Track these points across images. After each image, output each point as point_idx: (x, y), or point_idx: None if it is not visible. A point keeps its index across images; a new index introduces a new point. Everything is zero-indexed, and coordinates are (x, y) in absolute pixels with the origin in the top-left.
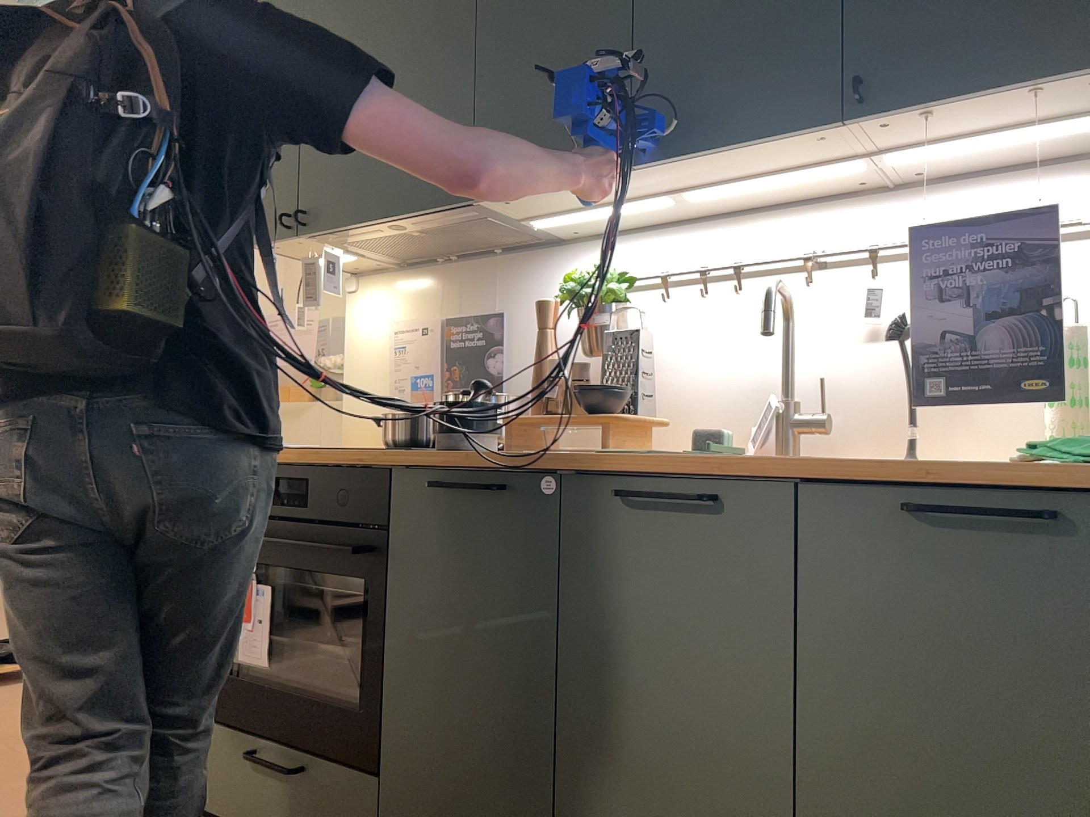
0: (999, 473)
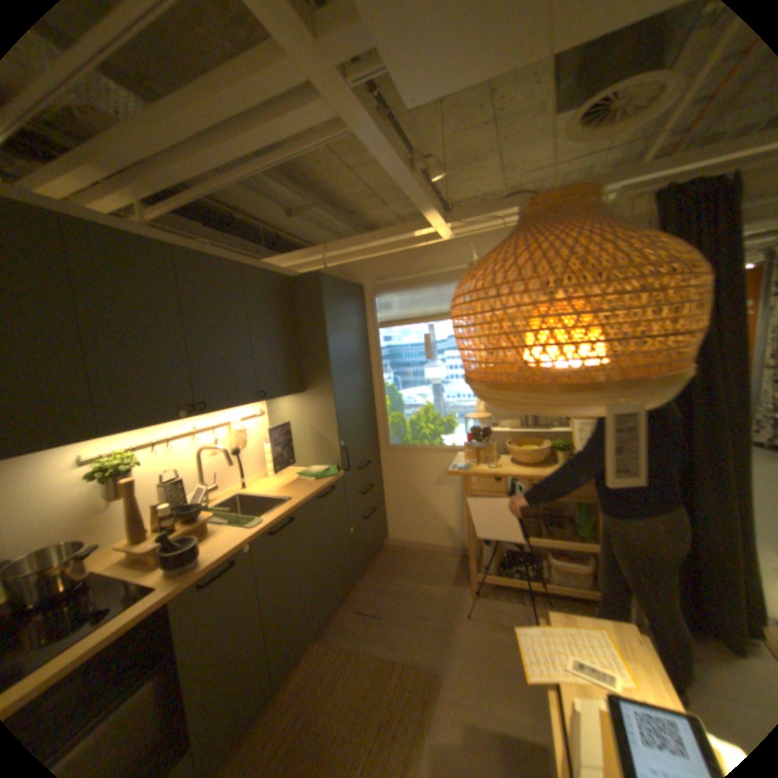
0: (323, 484)
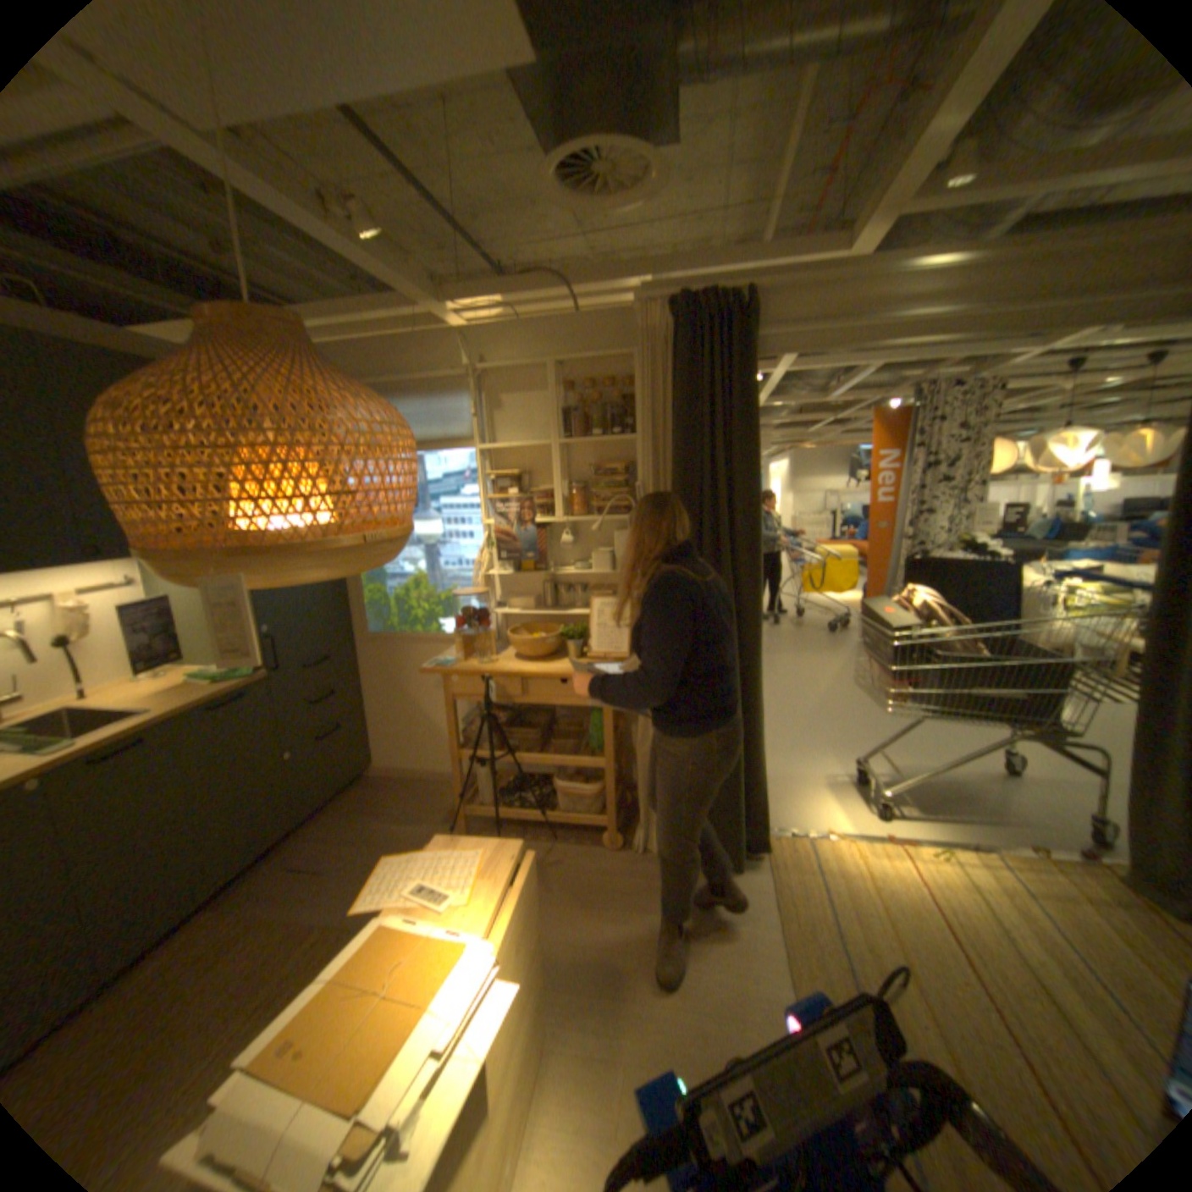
0: (220, 692)
